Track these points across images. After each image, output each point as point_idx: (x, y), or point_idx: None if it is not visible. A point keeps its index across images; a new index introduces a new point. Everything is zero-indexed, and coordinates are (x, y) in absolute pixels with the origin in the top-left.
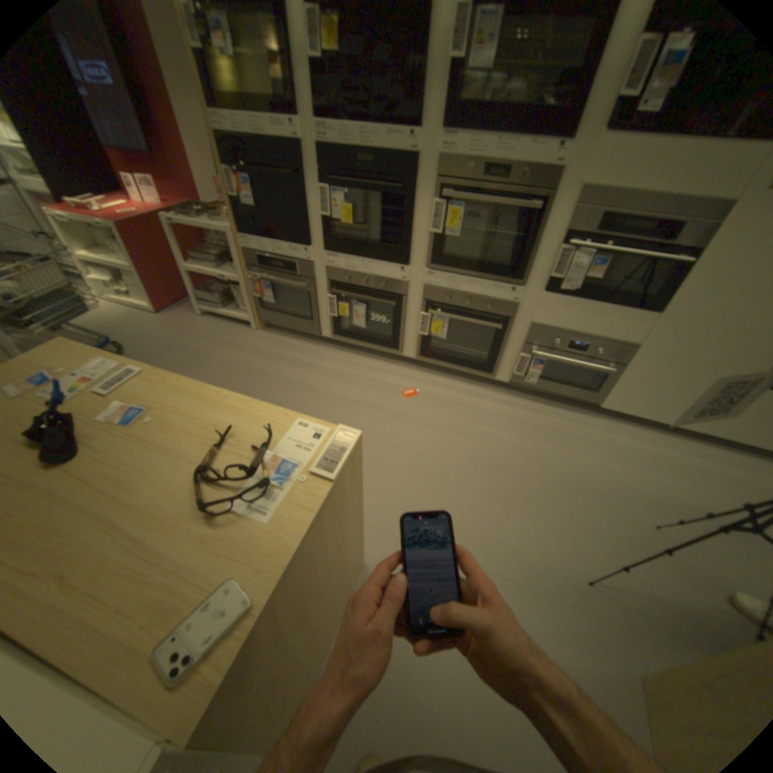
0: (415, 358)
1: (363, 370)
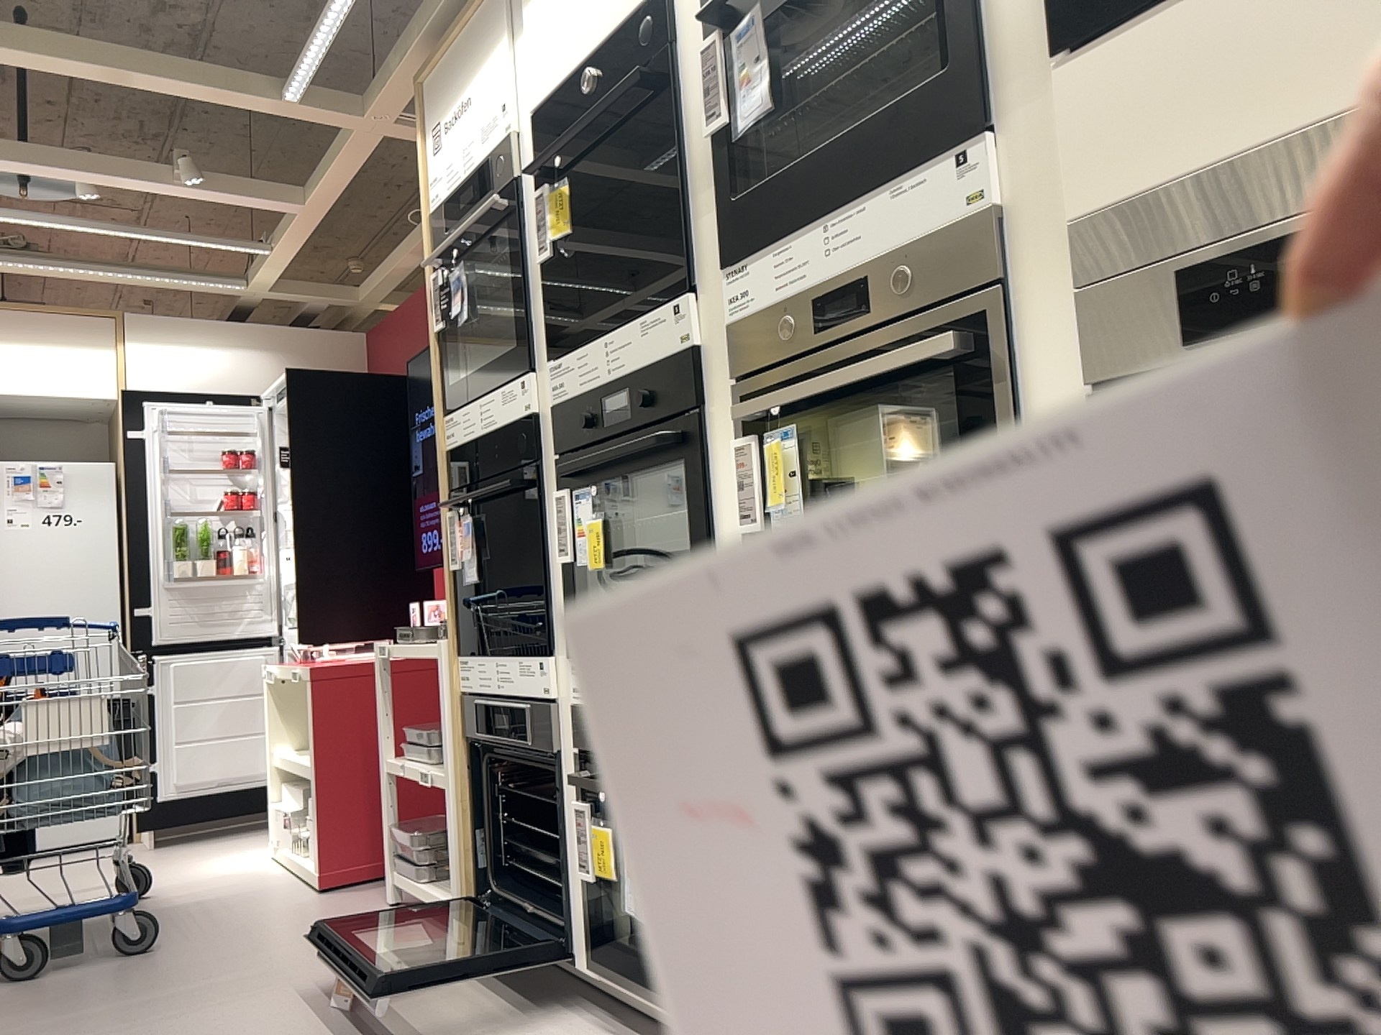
0: None
1: None
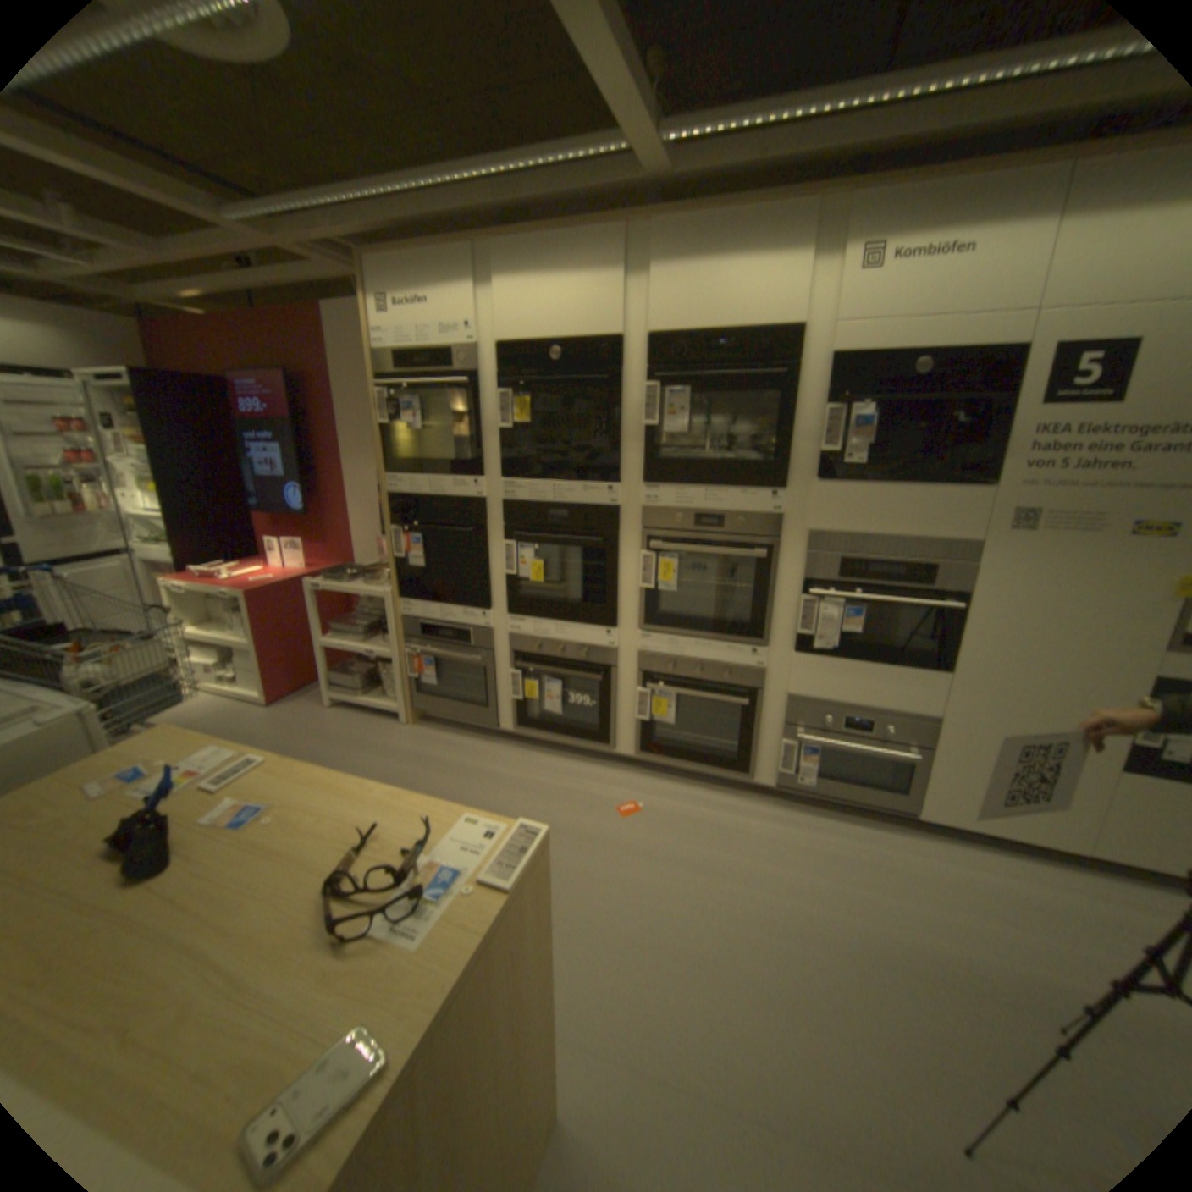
0: (634, 755)
1: (559, 778)
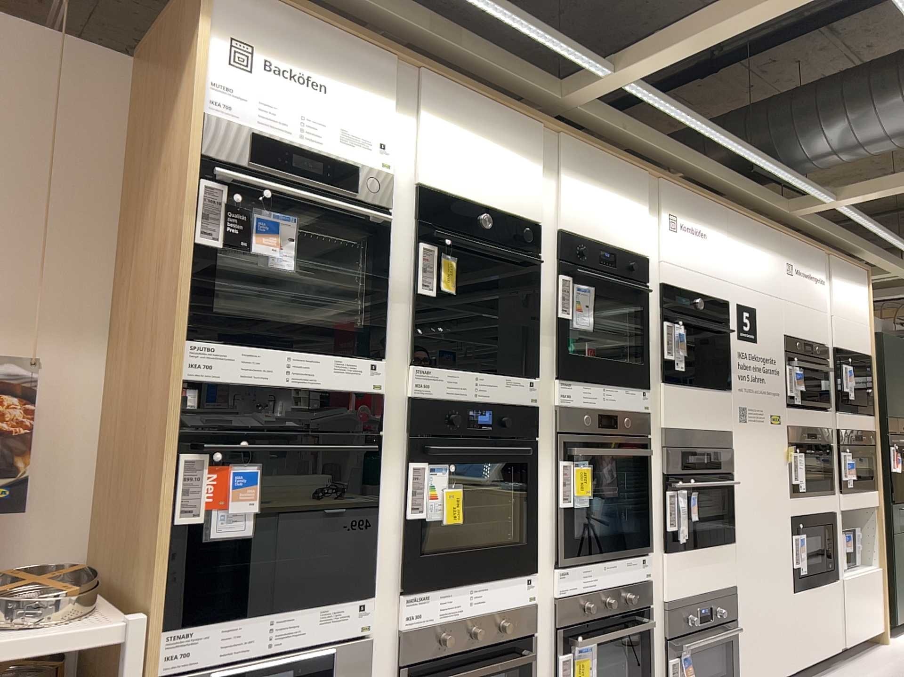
0: None
1: None
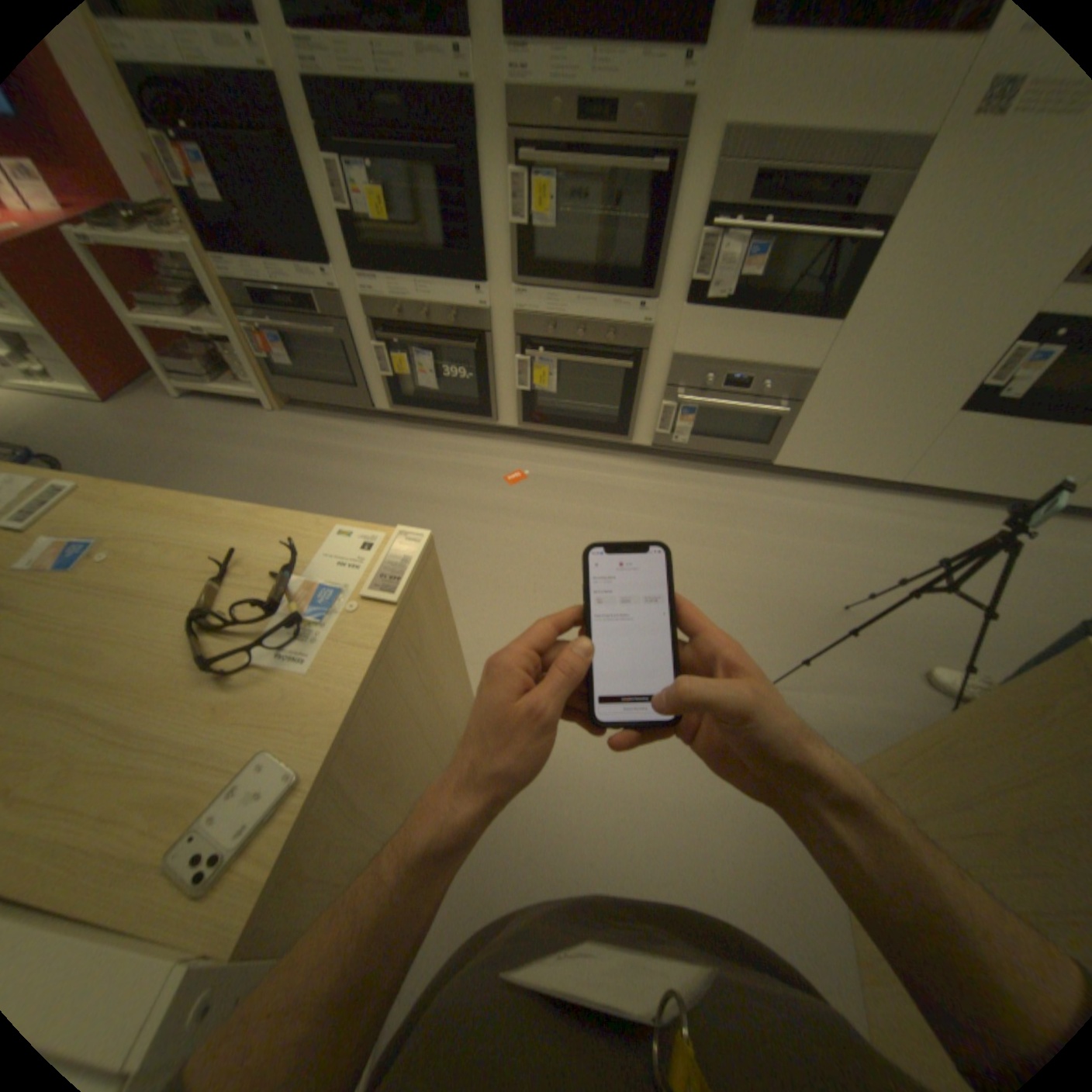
0: (516, 426)
1: (444, 453)
